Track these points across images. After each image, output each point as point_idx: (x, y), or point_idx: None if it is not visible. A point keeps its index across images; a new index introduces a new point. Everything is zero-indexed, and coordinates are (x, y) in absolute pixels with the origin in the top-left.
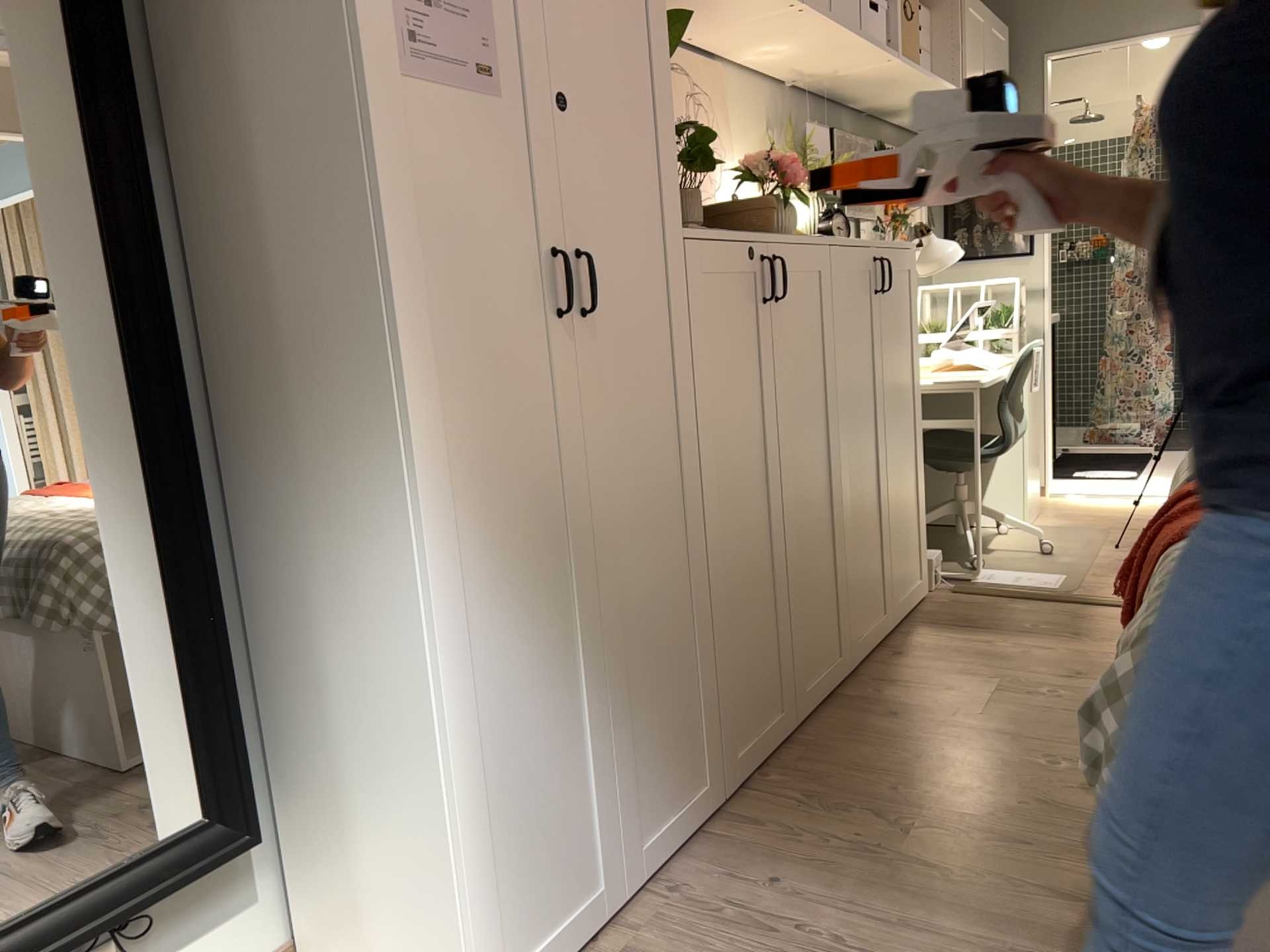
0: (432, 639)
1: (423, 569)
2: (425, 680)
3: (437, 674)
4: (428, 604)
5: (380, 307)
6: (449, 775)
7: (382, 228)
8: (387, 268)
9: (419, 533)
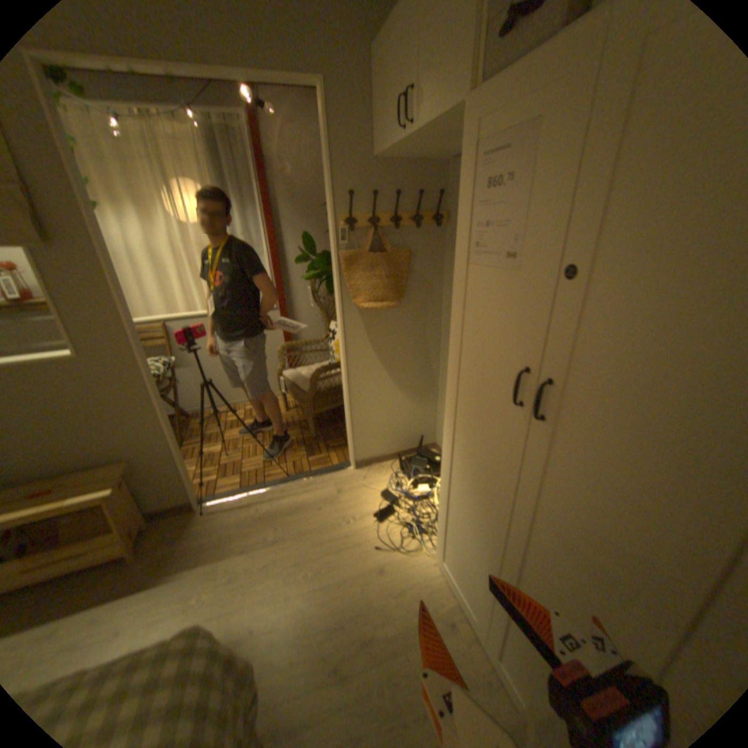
0: (445, 460)
1: (447, 440)
2: (442, 467)
3: (444, 470)
4: (446, 450)
5: (449, 354)
6: (442, 498)
7: (455, 327)
8: (454, 342)
9: (447, 429)
